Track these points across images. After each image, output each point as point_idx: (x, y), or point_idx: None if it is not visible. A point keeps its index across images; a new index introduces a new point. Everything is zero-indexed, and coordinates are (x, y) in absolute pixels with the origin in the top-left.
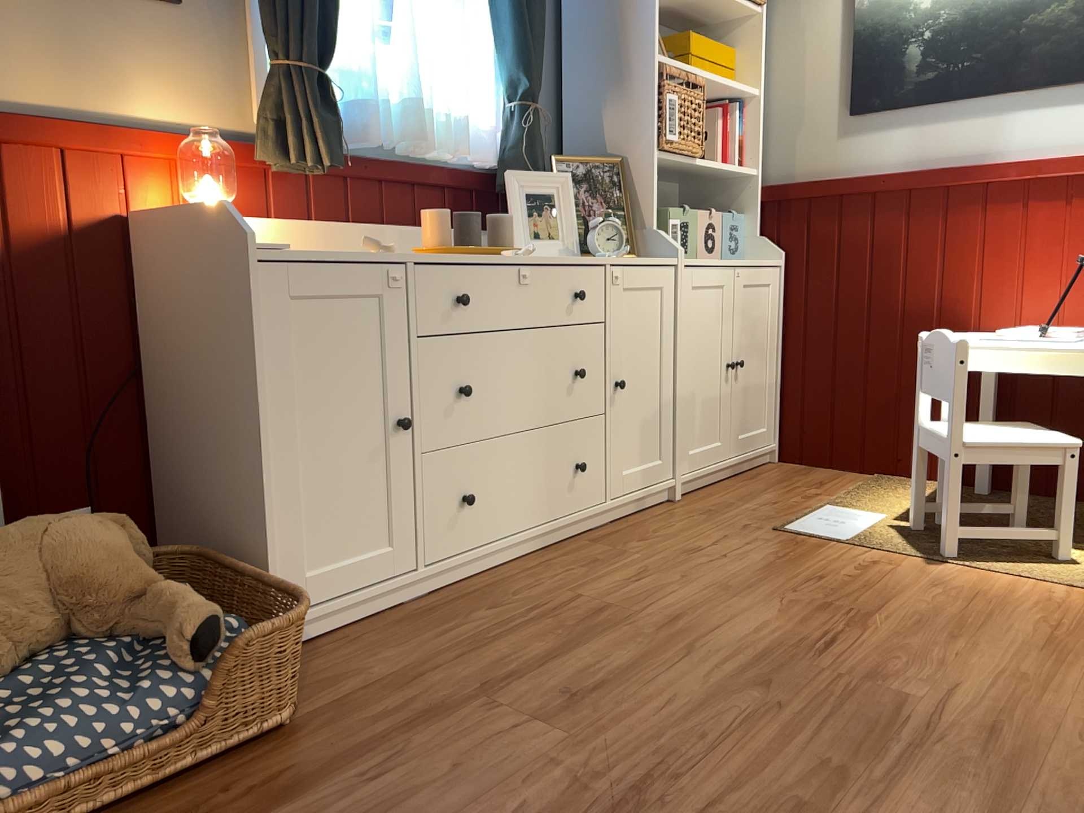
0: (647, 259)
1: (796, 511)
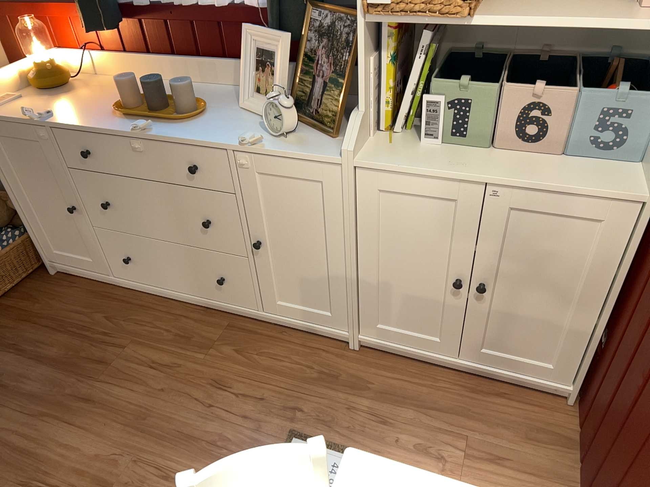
0: (323, 145)
1: (361, 445)
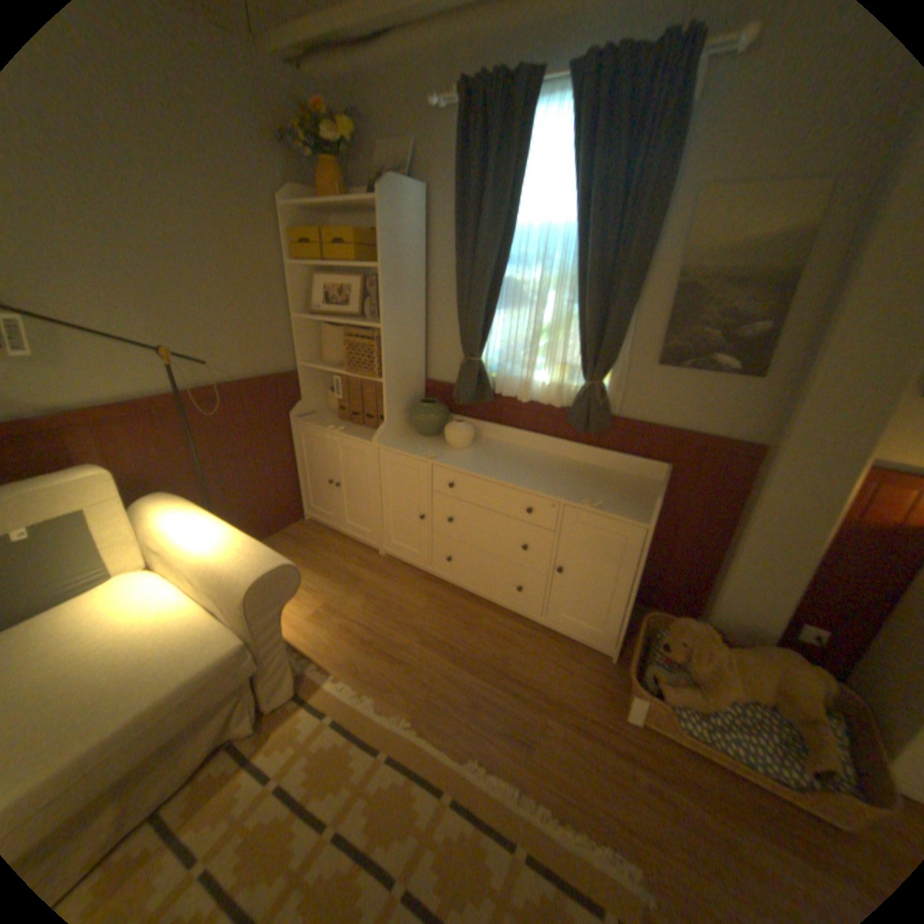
0: None
1: None
